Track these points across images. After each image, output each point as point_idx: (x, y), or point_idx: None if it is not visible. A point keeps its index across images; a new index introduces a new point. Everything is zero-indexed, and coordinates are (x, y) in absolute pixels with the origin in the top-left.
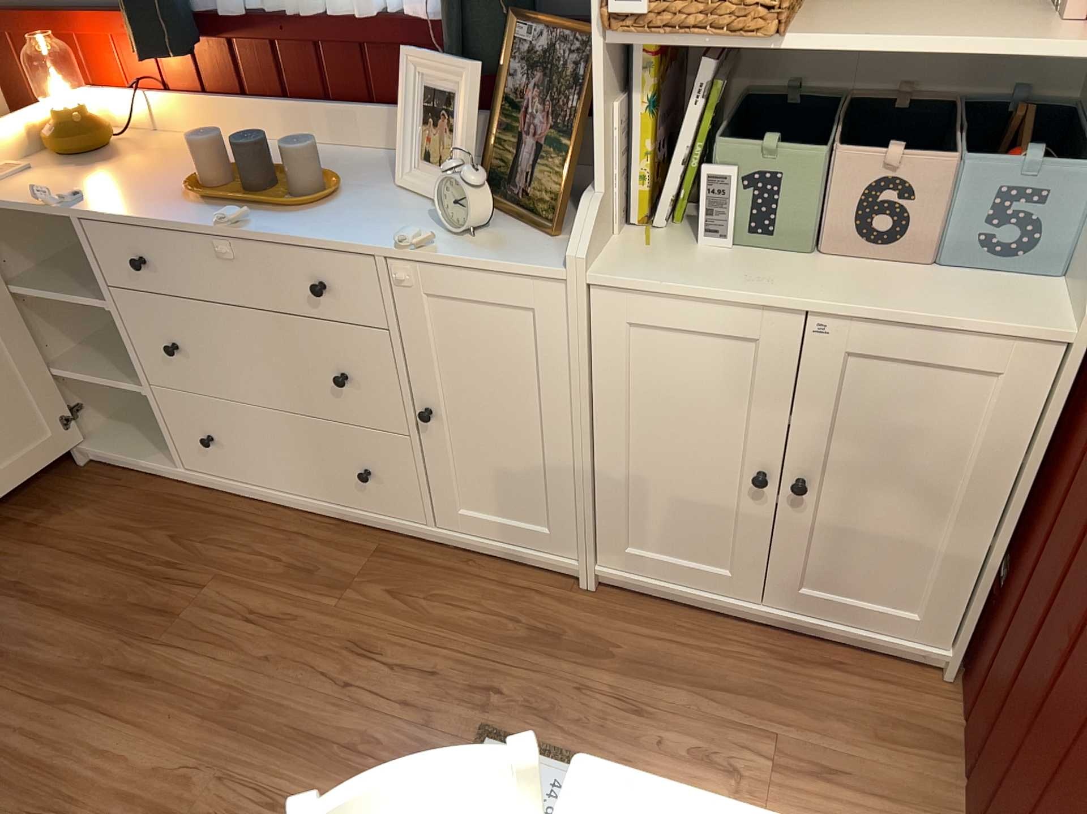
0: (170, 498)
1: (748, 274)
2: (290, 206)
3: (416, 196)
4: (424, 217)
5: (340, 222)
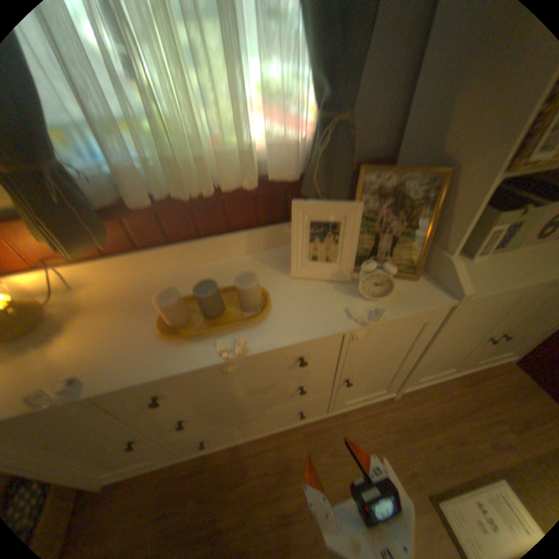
0: (172, 479)
1: (515, 268)
2: (255, 319)
3: (306, 277)
4: (333, 291)
5: (293, 316)
